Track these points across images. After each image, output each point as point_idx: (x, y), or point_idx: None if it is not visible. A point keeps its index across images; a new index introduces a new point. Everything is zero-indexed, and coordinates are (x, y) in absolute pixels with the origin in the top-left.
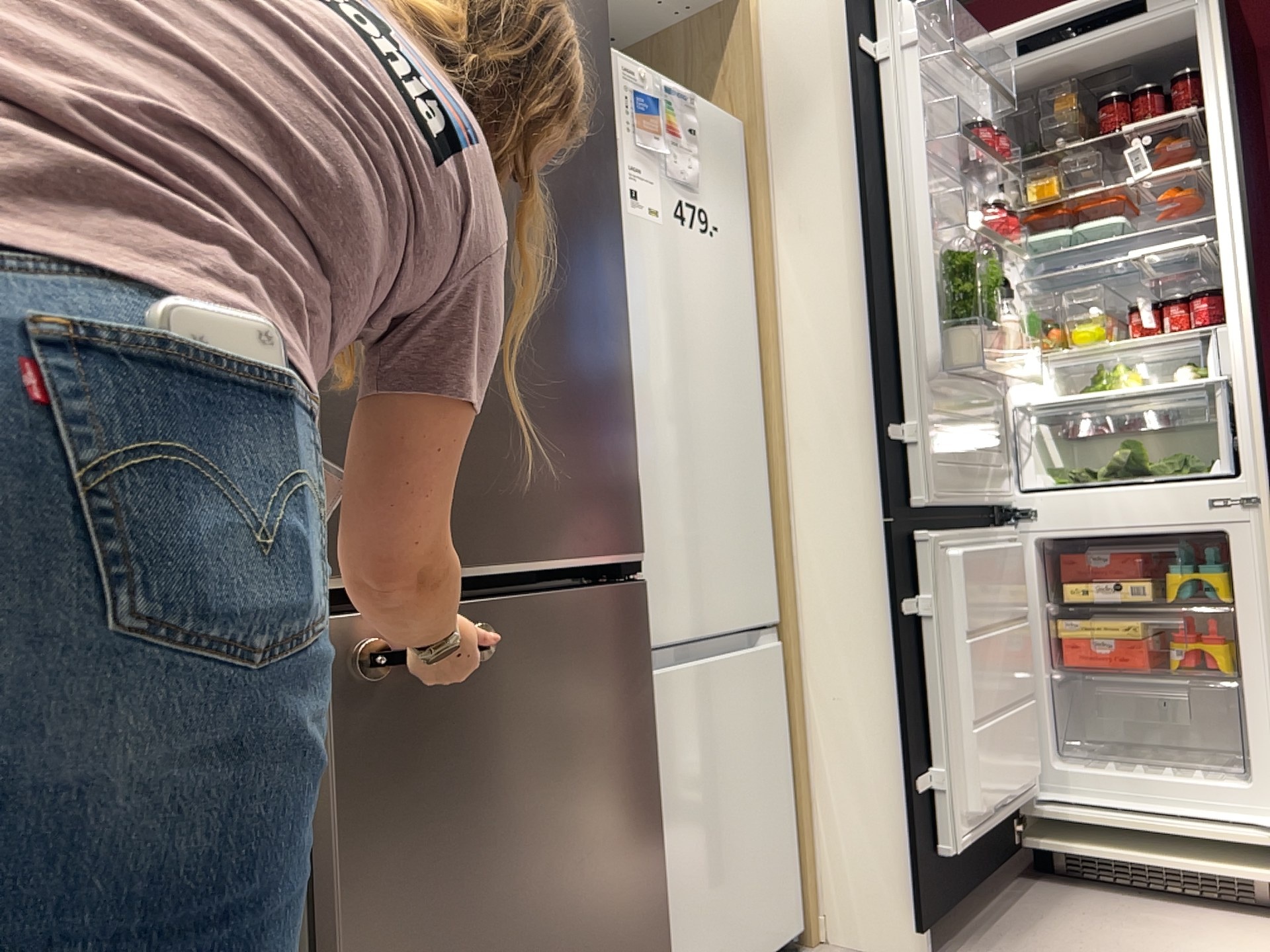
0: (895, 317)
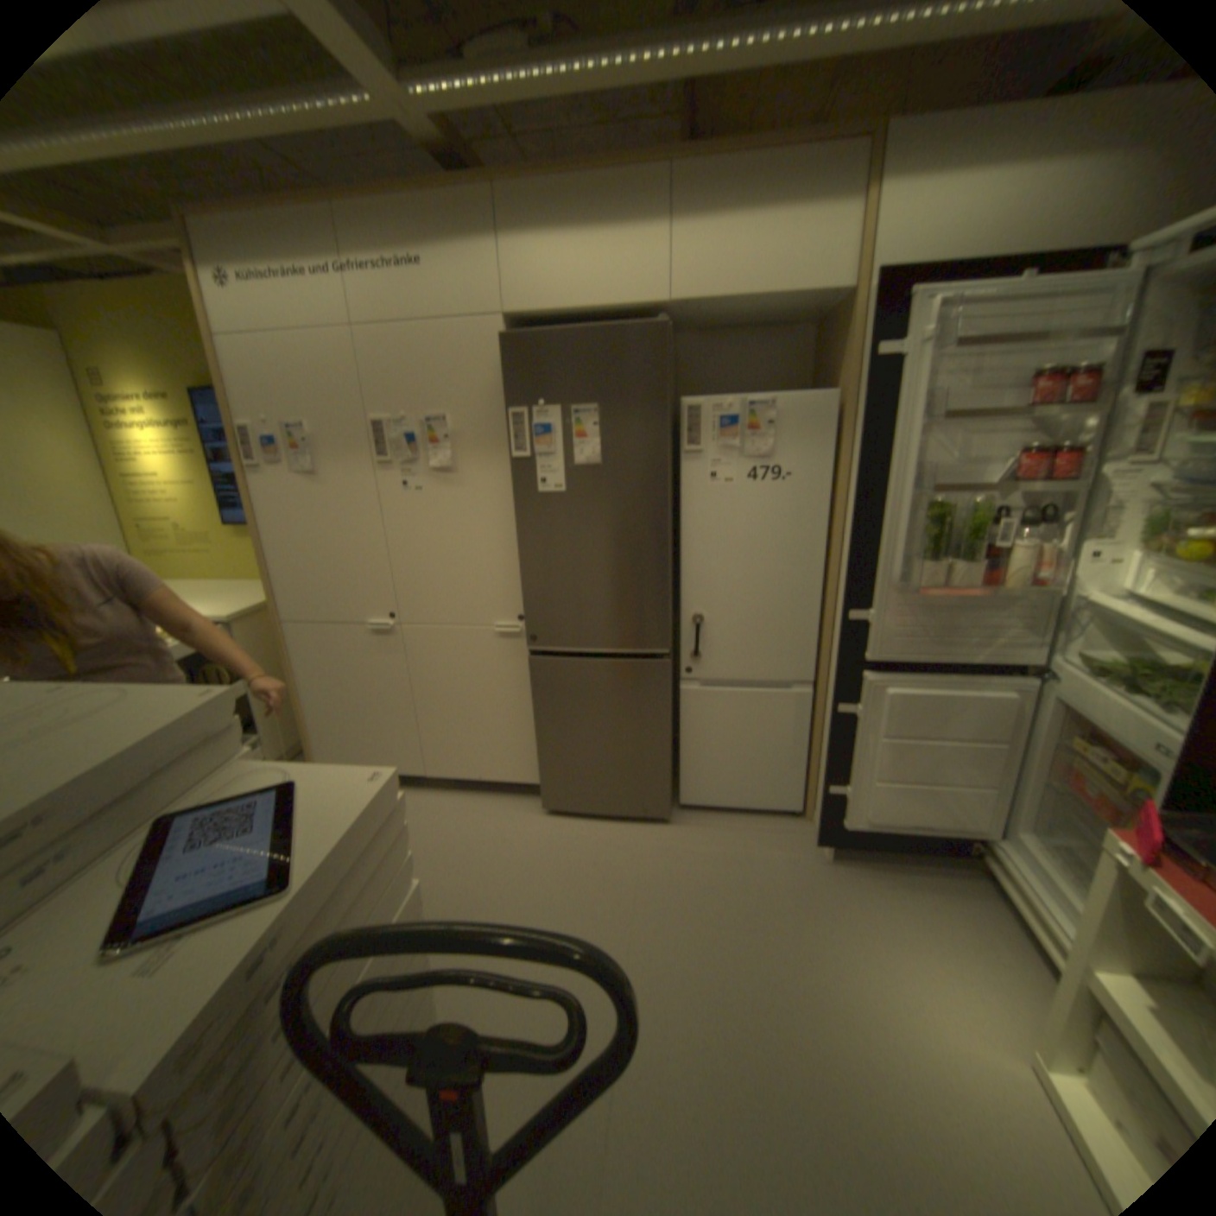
0: (877, 544)
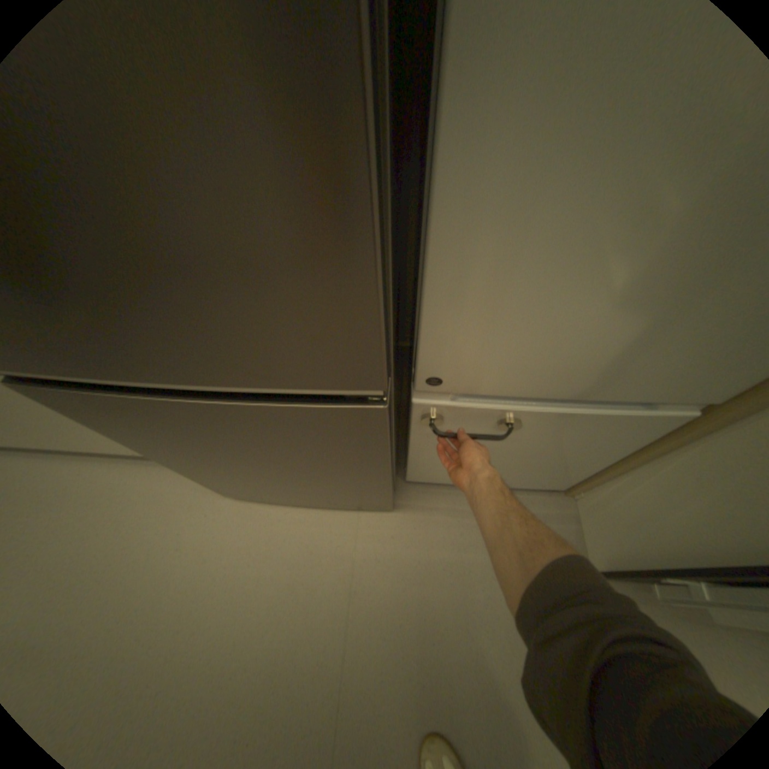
0: None
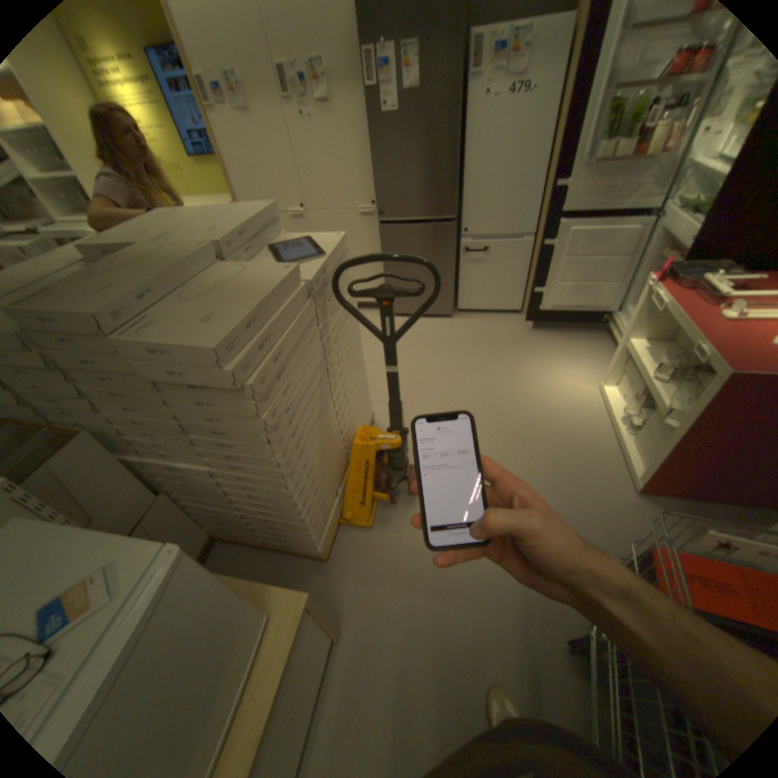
0: (579, 134)
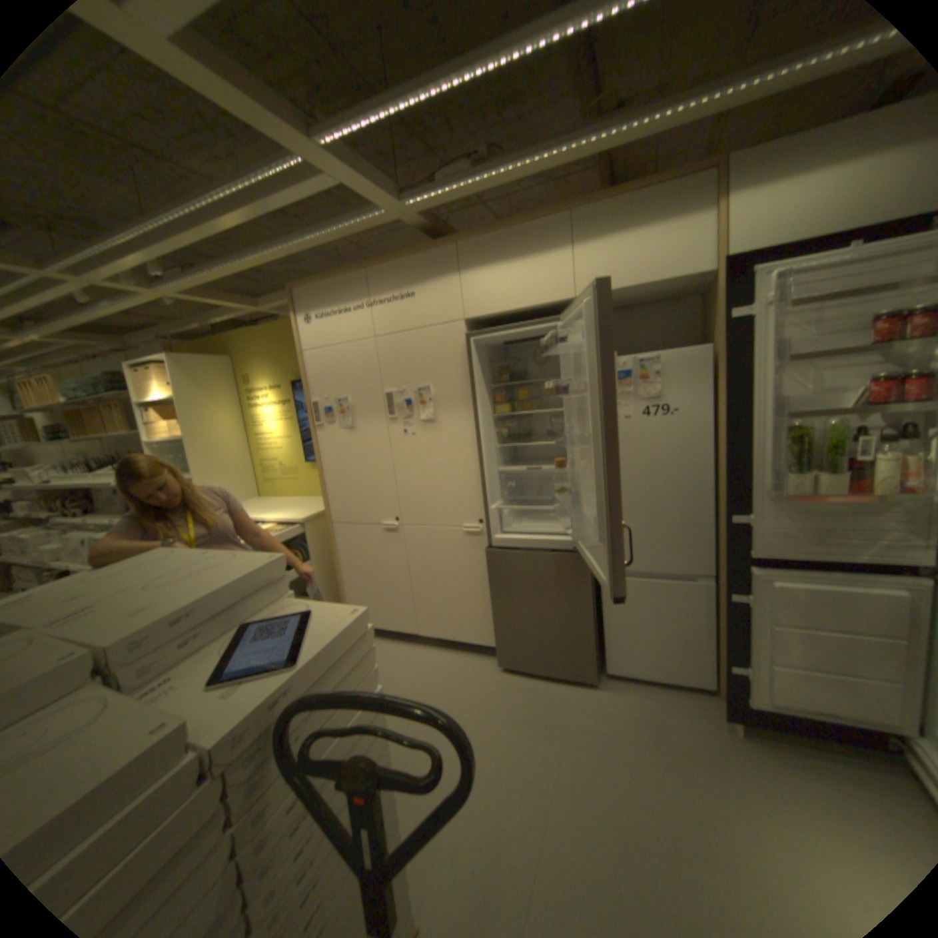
0: (750, 461)
